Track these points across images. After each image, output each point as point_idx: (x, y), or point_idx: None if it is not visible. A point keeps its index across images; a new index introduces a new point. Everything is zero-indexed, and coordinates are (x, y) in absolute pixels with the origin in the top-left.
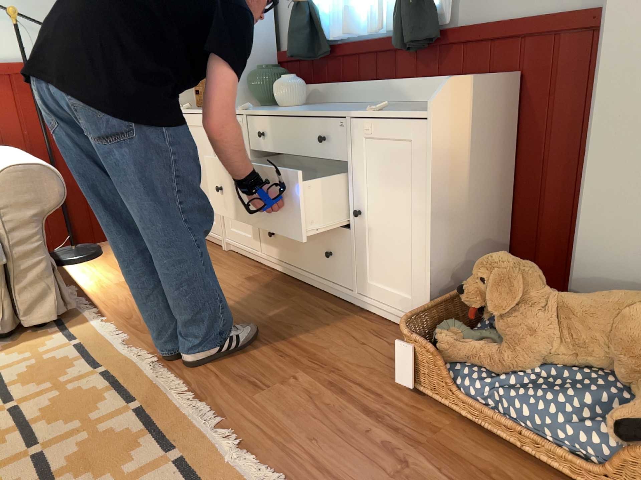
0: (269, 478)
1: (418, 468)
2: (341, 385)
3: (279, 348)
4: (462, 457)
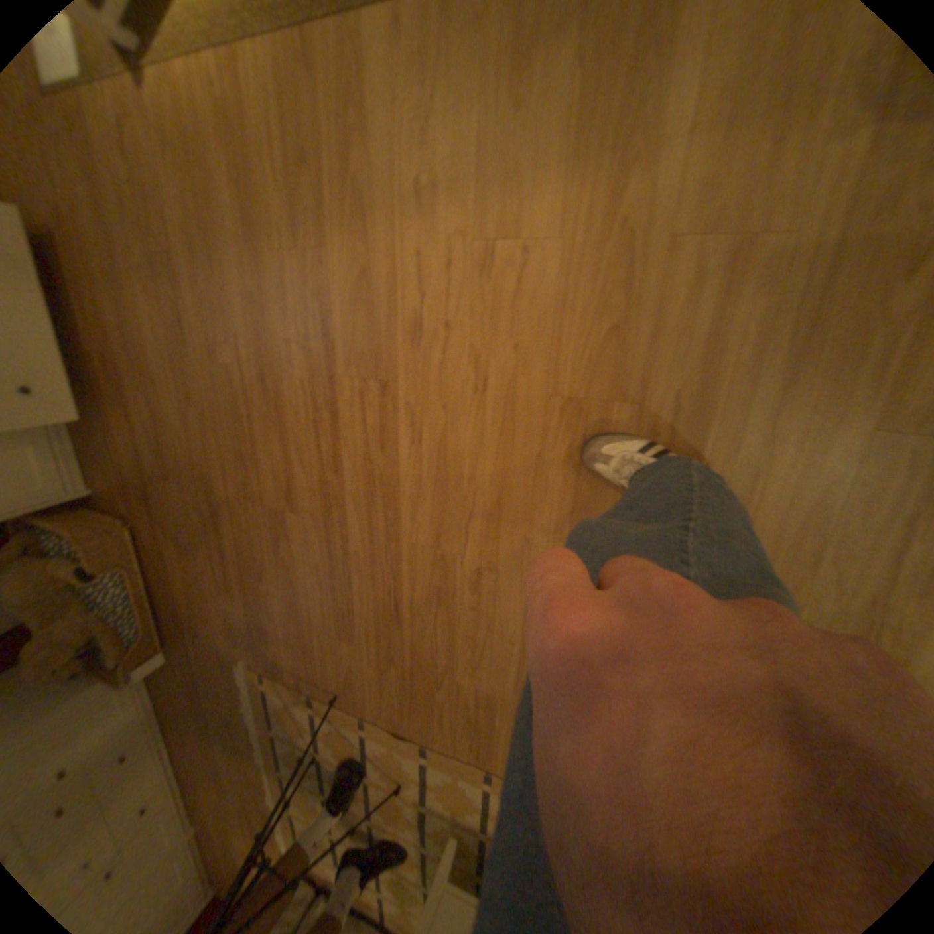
0: (232, 685)
1: (182, 628)
2: (184, 682)
3: (198, 728)
4: (164, 613)
